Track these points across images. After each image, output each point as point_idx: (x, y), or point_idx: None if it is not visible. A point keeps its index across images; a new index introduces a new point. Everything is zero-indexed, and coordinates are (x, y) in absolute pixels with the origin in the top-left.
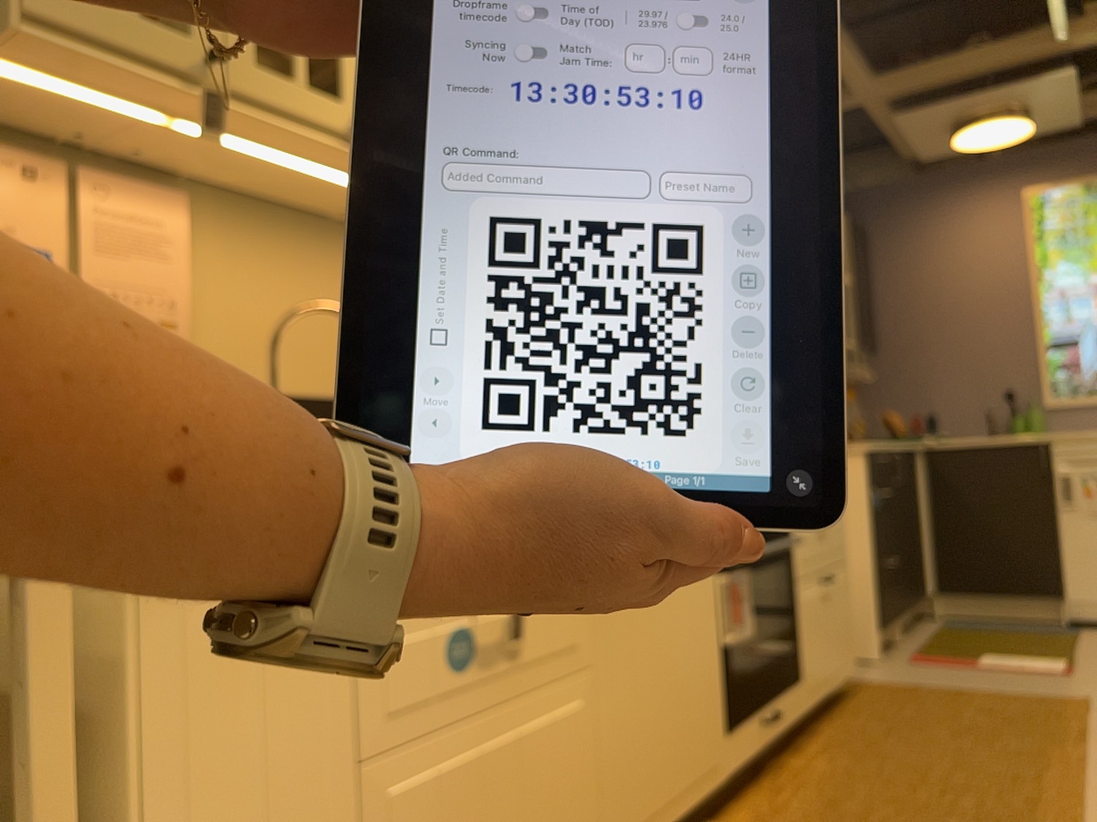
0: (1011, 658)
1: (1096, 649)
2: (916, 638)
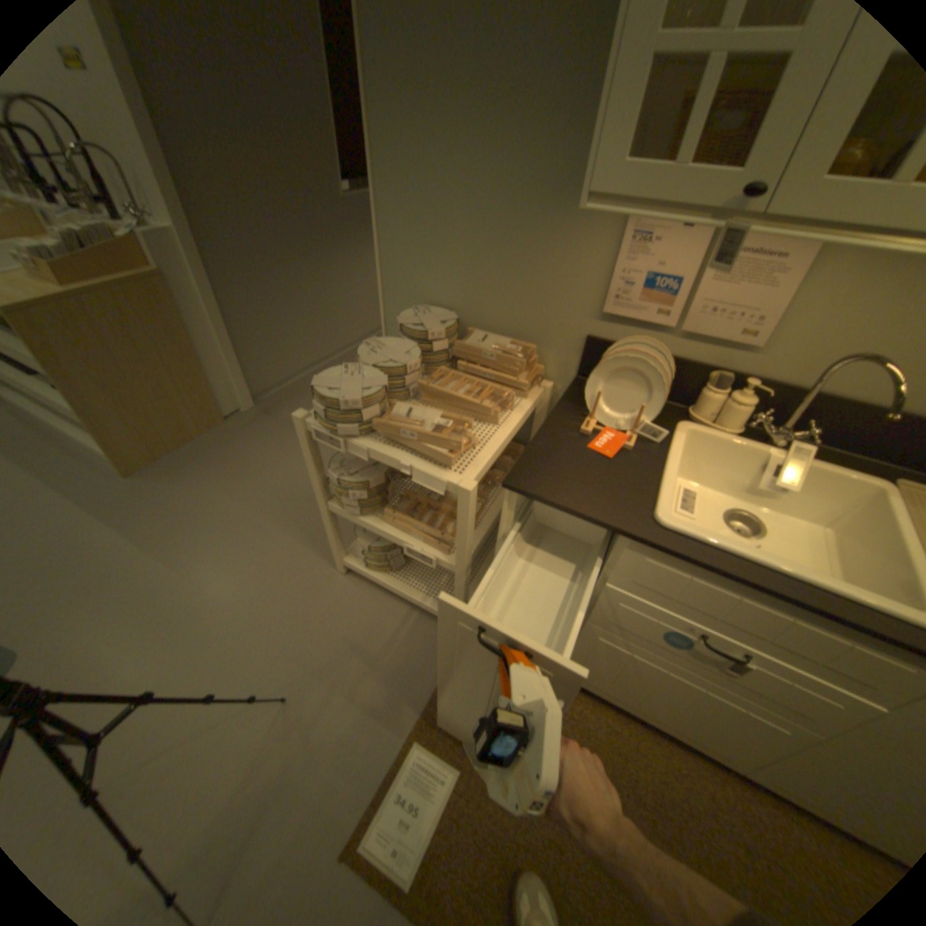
0: None
1: None
2: None
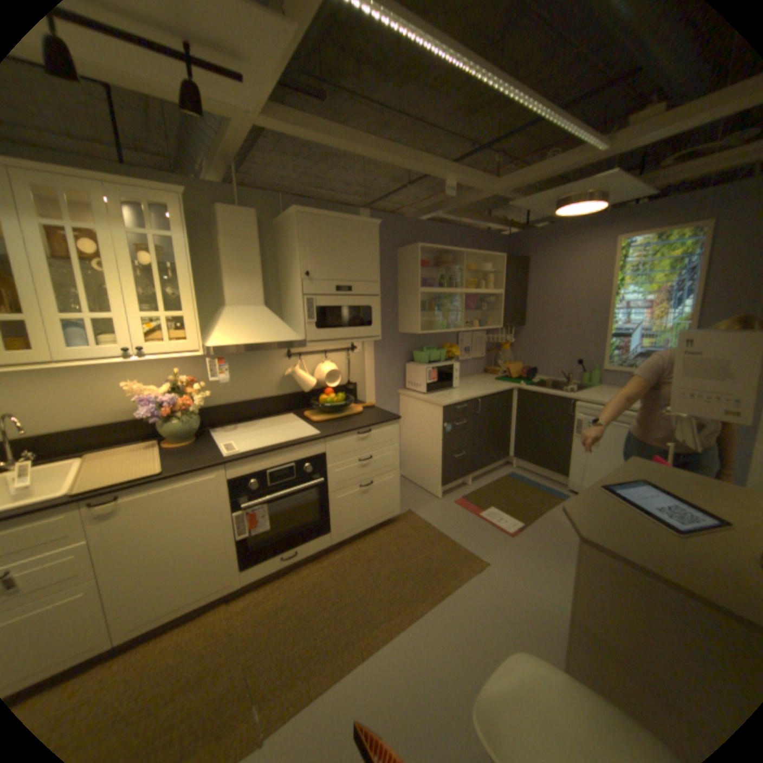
0: (502, 512)
1: (553, 516)
2: (482, 482)
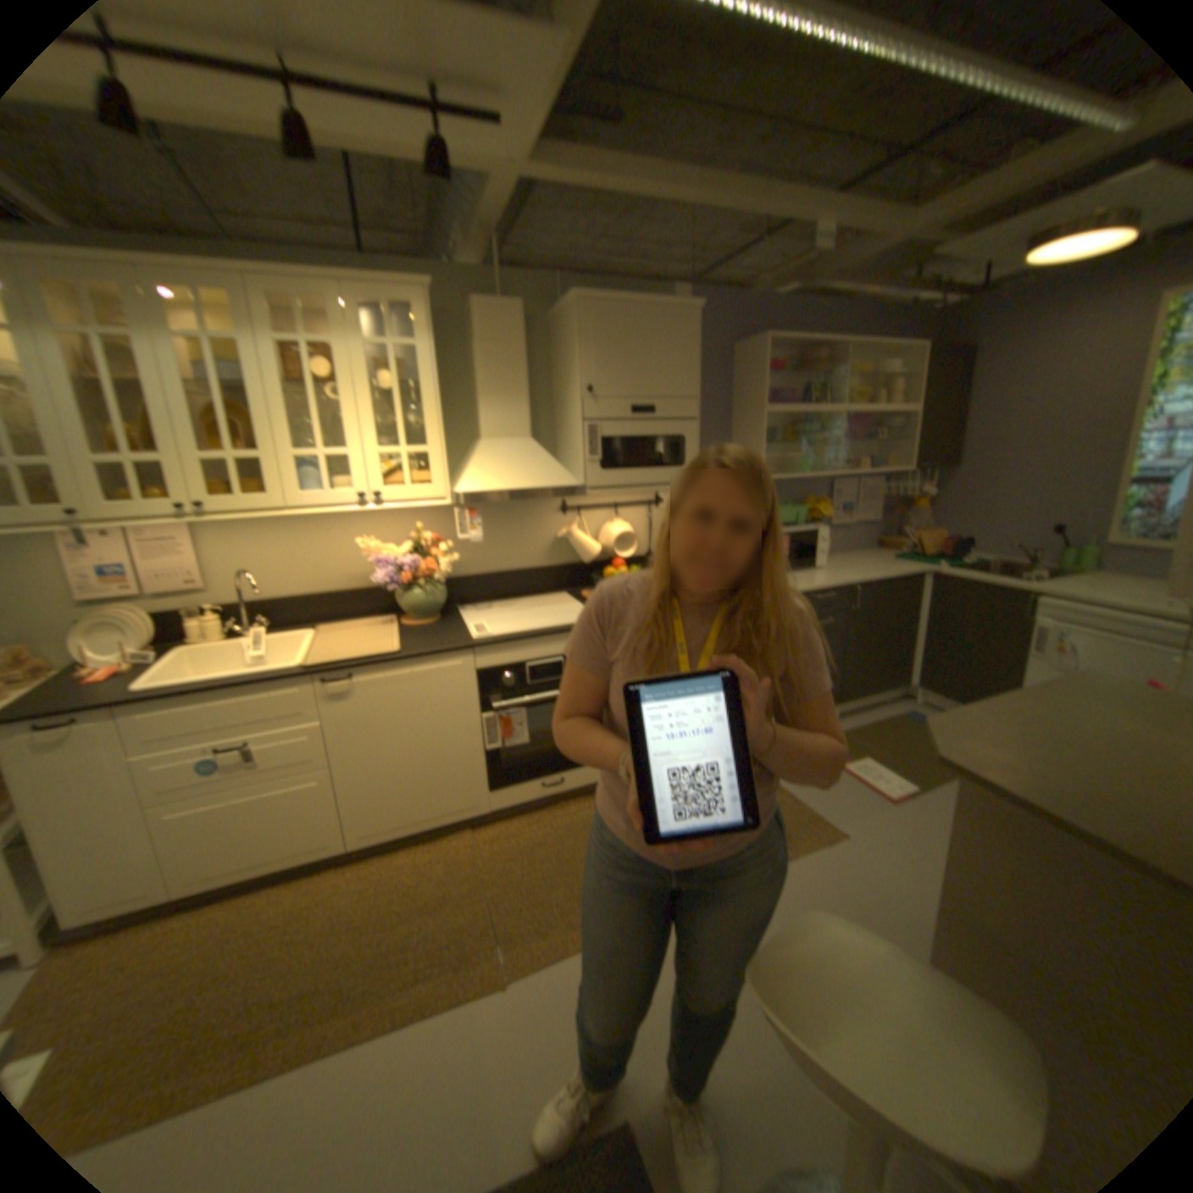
0: (884, 767)
1: None
2: (857, 719)
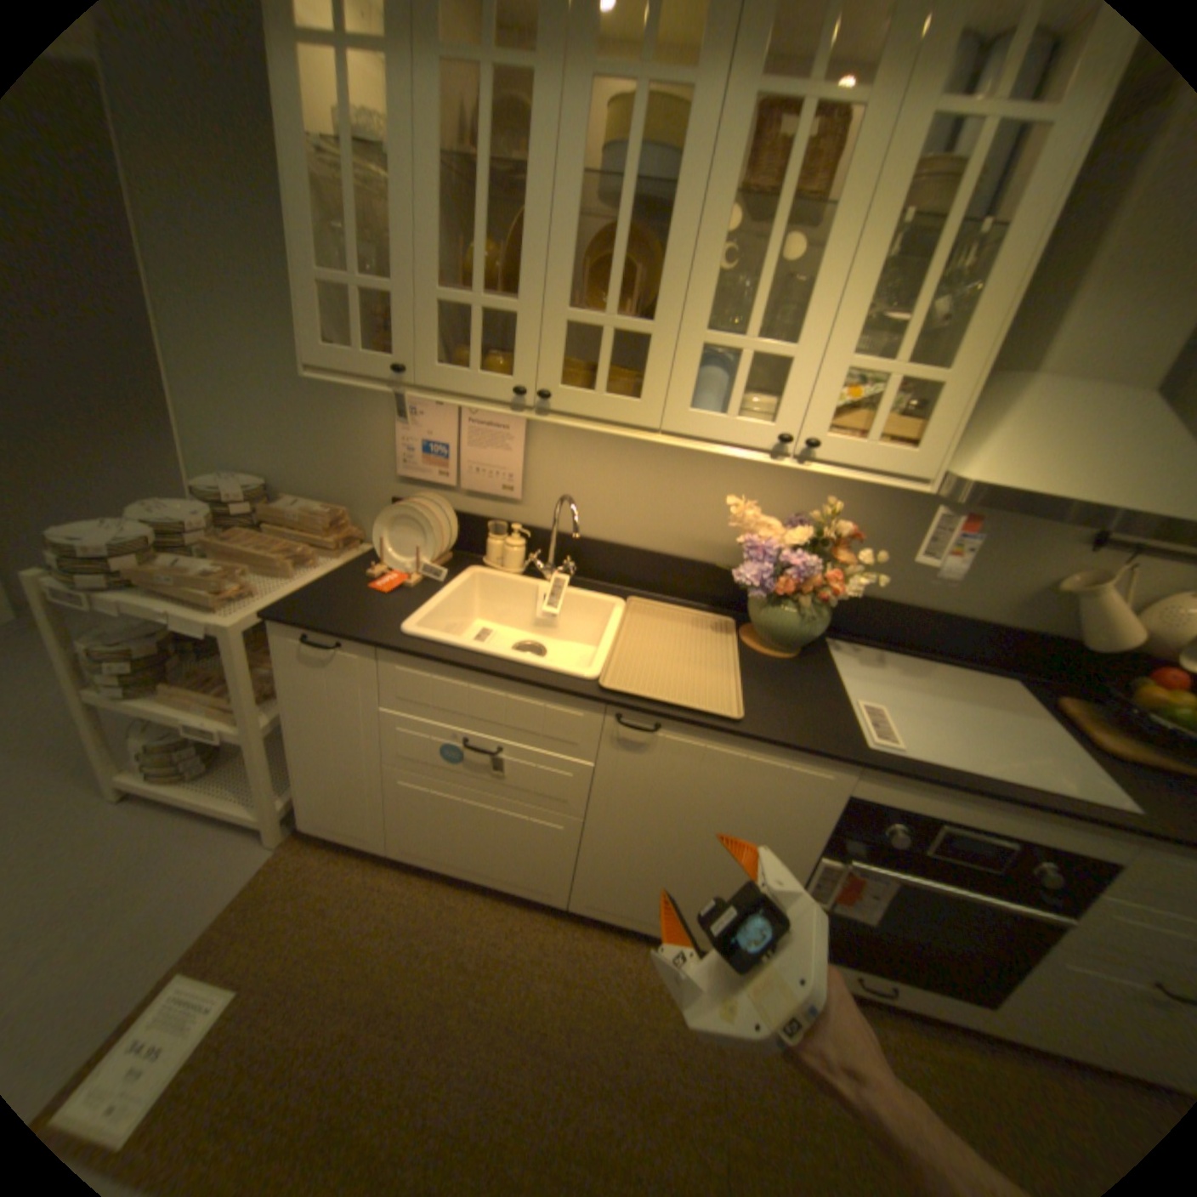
0: None
1: None
2: None
